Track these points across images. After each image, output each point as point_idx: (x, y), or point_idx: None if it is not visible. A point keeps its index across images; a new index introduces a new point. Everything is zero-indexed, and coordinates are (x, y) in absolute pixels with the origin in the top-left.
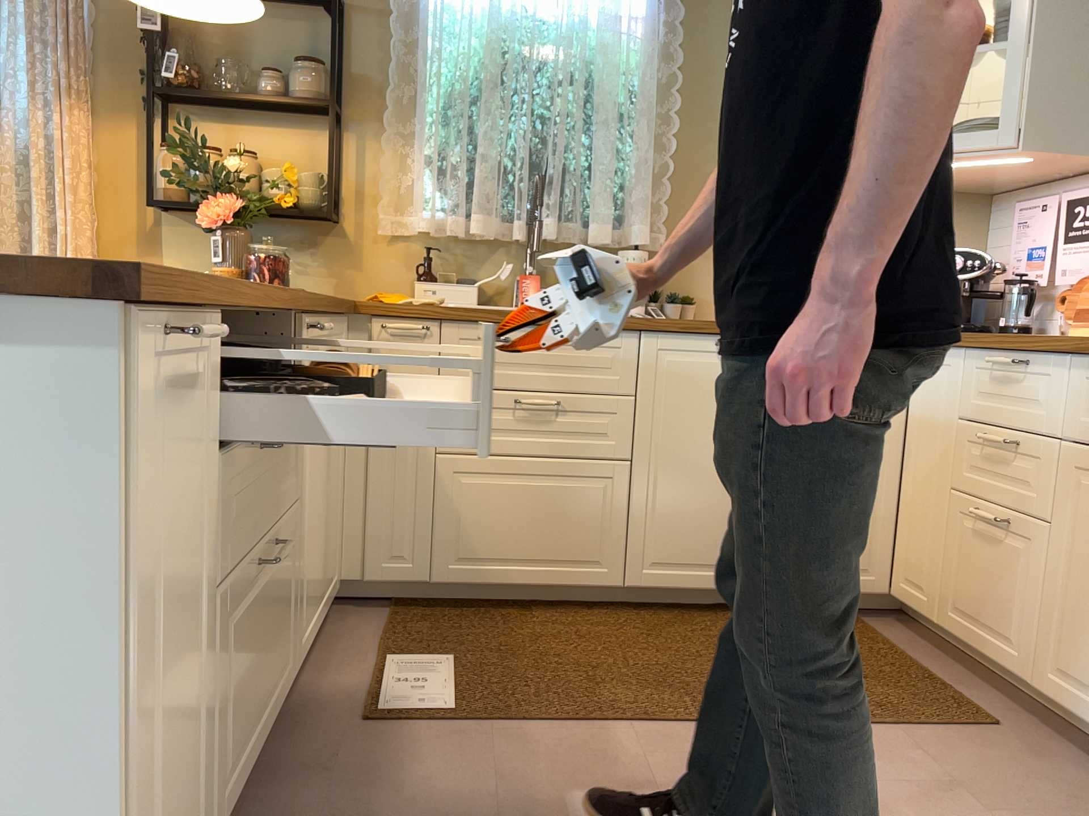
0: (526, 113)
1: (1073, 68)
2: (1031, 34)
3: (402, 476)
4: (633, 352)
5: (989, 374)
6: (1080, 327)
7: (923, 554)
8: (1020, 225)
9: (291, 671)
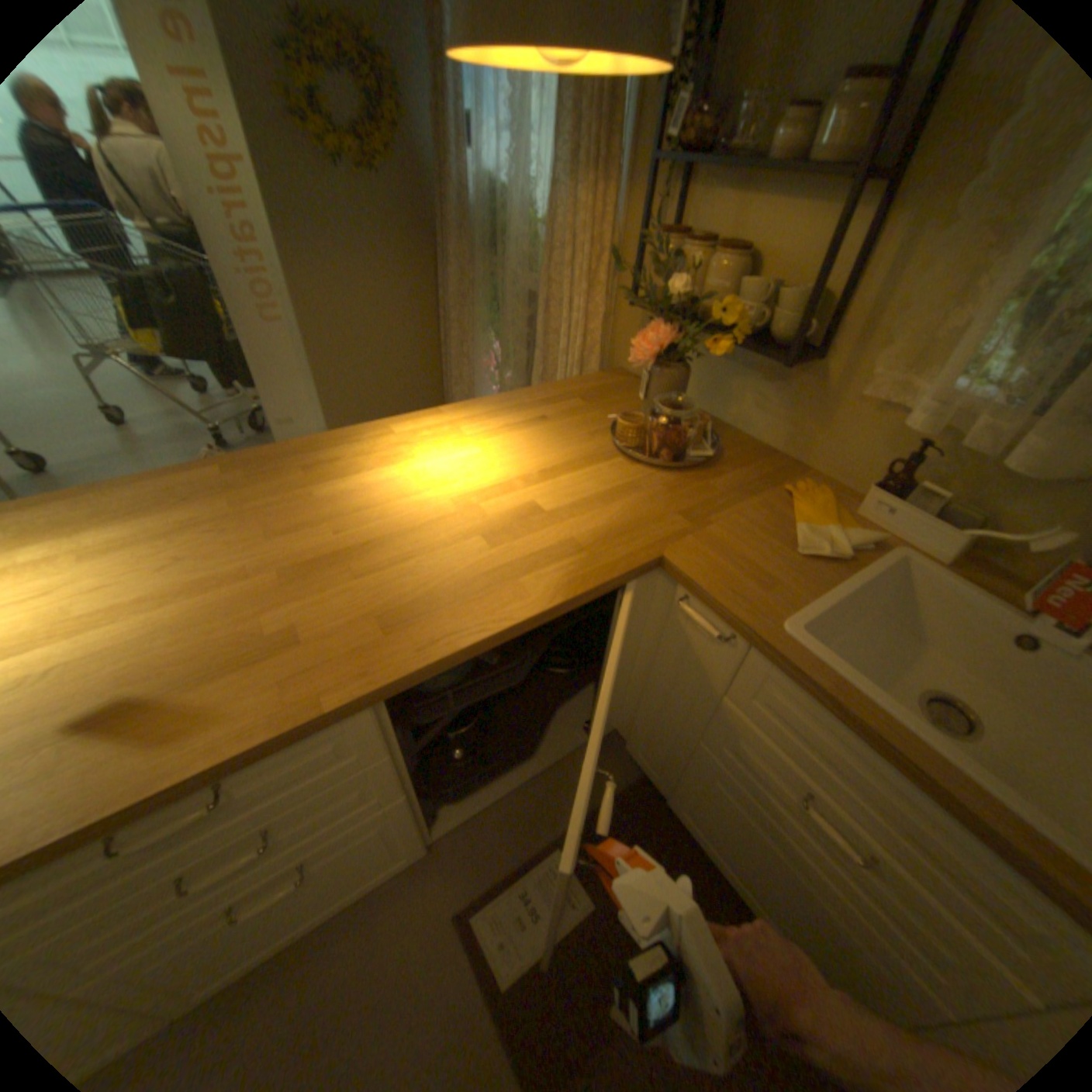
0: None
1: None
2: None
3: (670, 725)
4: None
5: None
6: None
7: None
8: None
9: (420, 857)
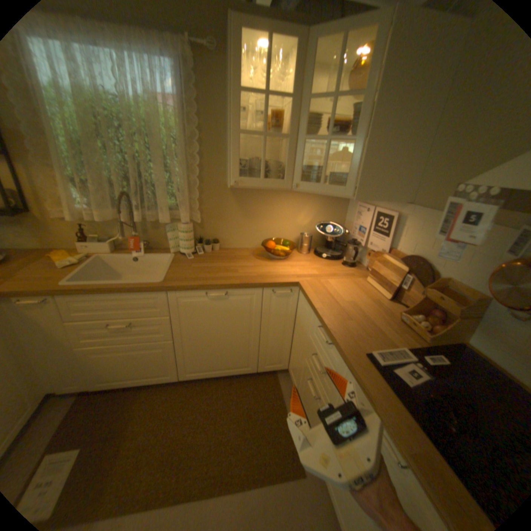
0: (113, 154)
1: (387, 155)
2: (369, 132)
3: (59, 358)
4: (163, 300)
5: (320, 328)
6: (371, 278)
7: (296, 369)
8: (358, 213)
9: None
